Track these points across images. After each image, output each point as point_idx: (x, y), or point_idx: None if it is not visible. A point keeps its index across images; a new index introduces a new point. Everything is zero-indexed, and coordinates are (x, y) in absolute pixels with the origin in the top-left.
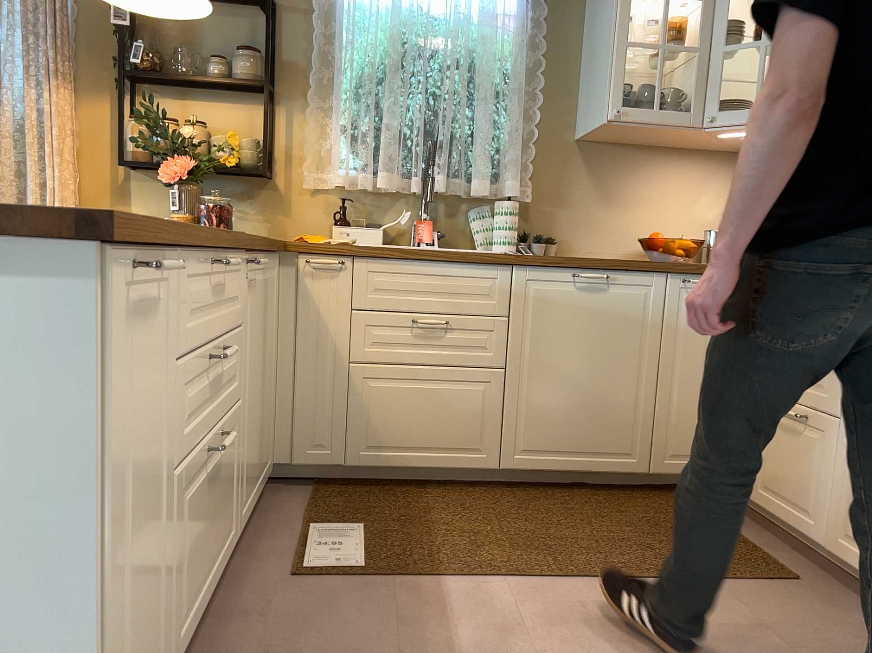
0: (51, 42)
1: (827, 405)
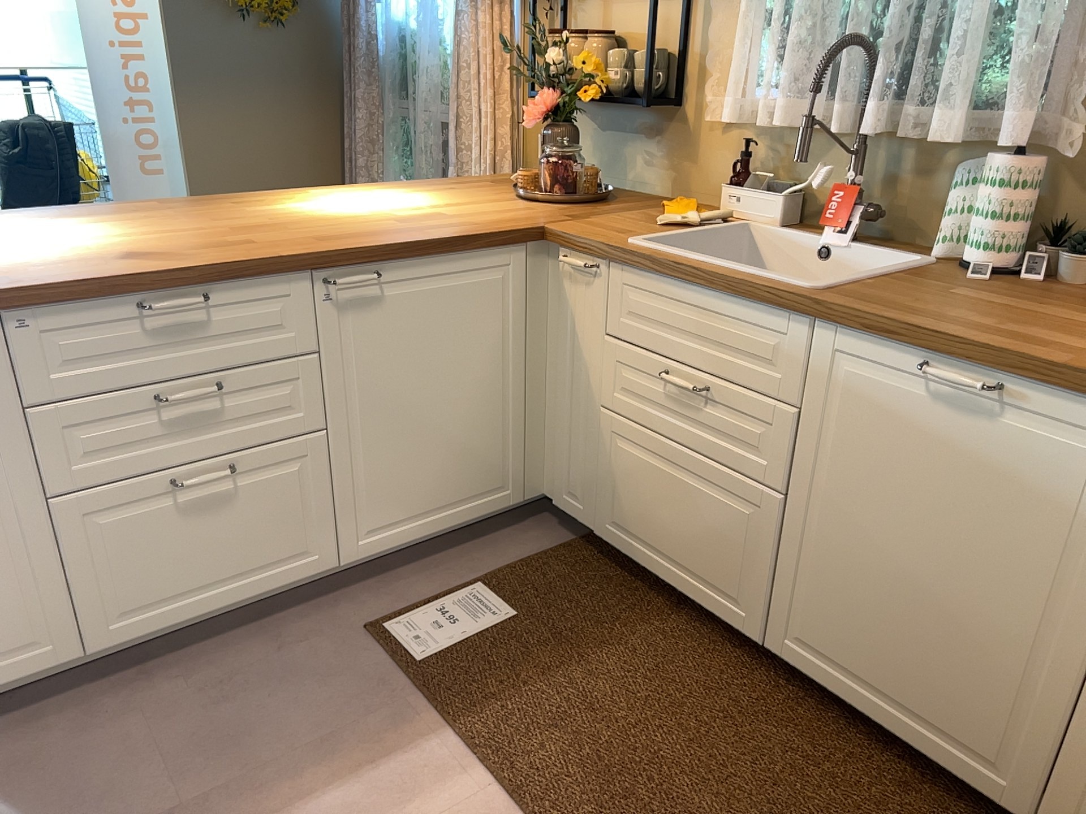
0: None
1: None
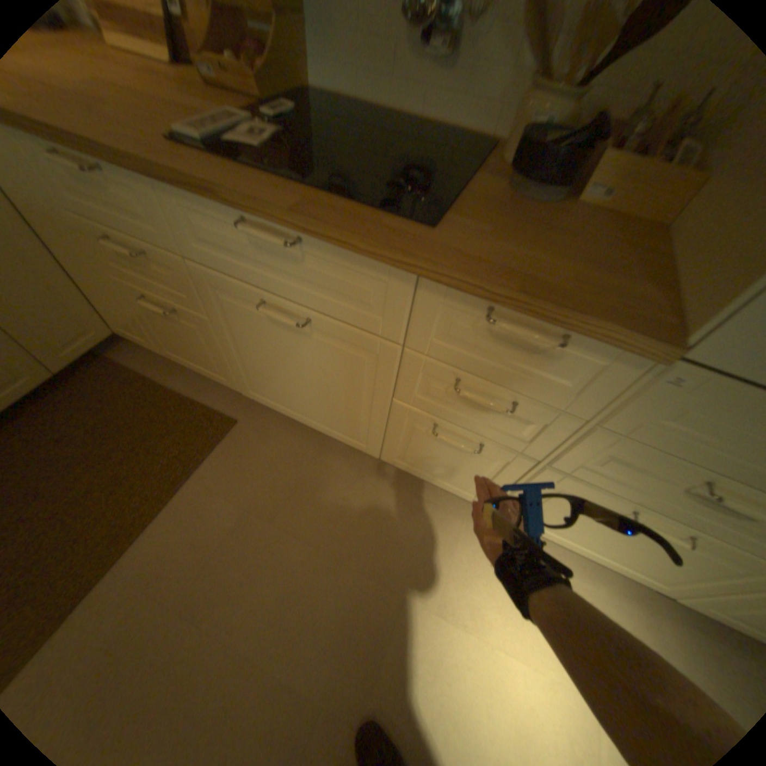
0: None
1: (187, 303)
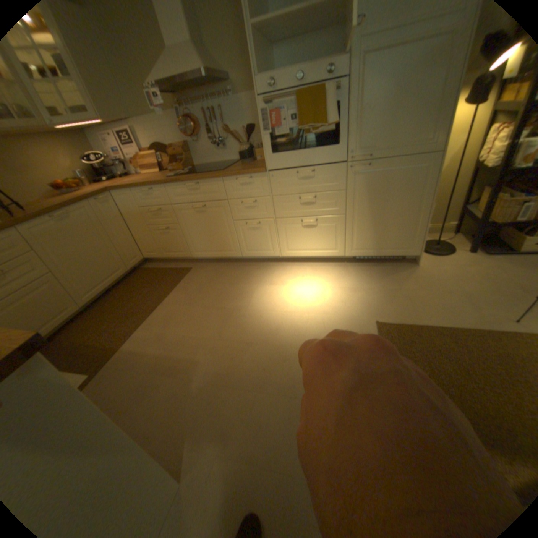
0: None
1: (172, 221)
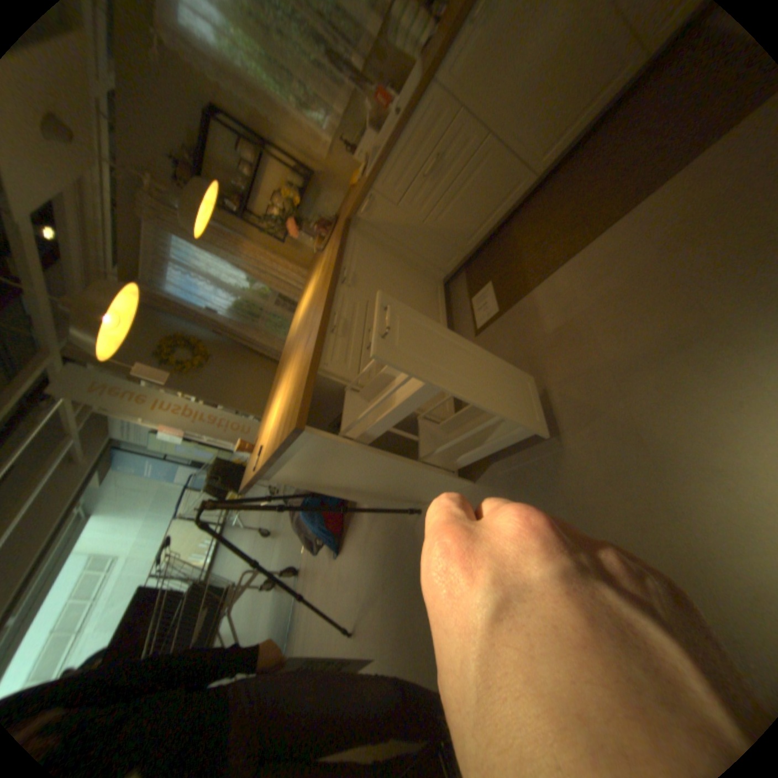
0: (220, 237)
1: None
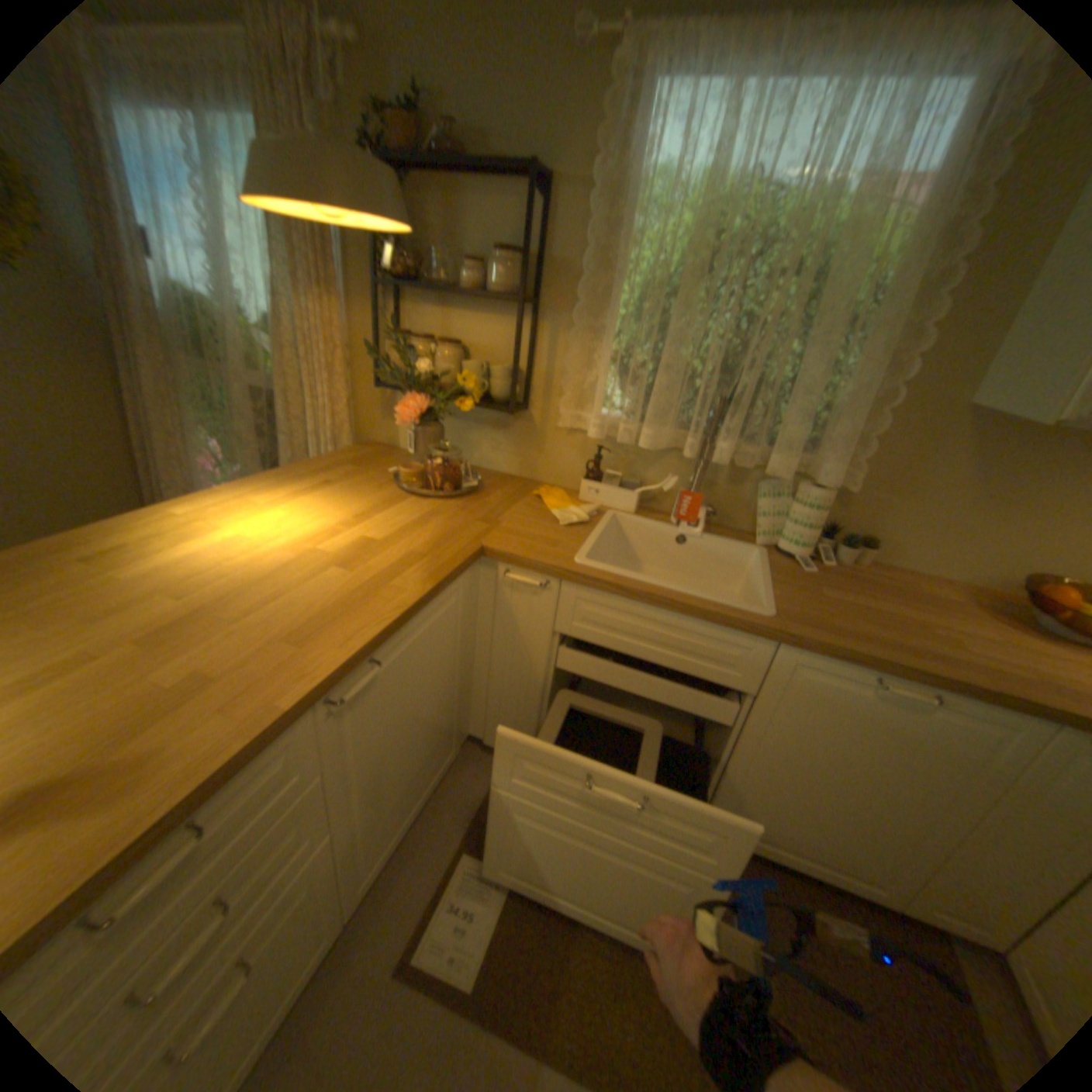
0: (306, 237)
1: None
